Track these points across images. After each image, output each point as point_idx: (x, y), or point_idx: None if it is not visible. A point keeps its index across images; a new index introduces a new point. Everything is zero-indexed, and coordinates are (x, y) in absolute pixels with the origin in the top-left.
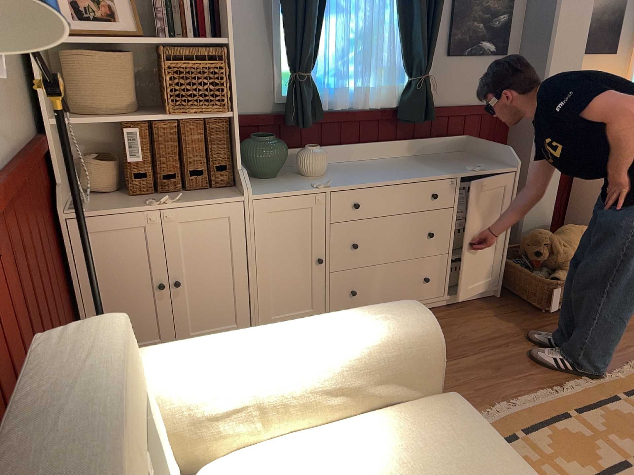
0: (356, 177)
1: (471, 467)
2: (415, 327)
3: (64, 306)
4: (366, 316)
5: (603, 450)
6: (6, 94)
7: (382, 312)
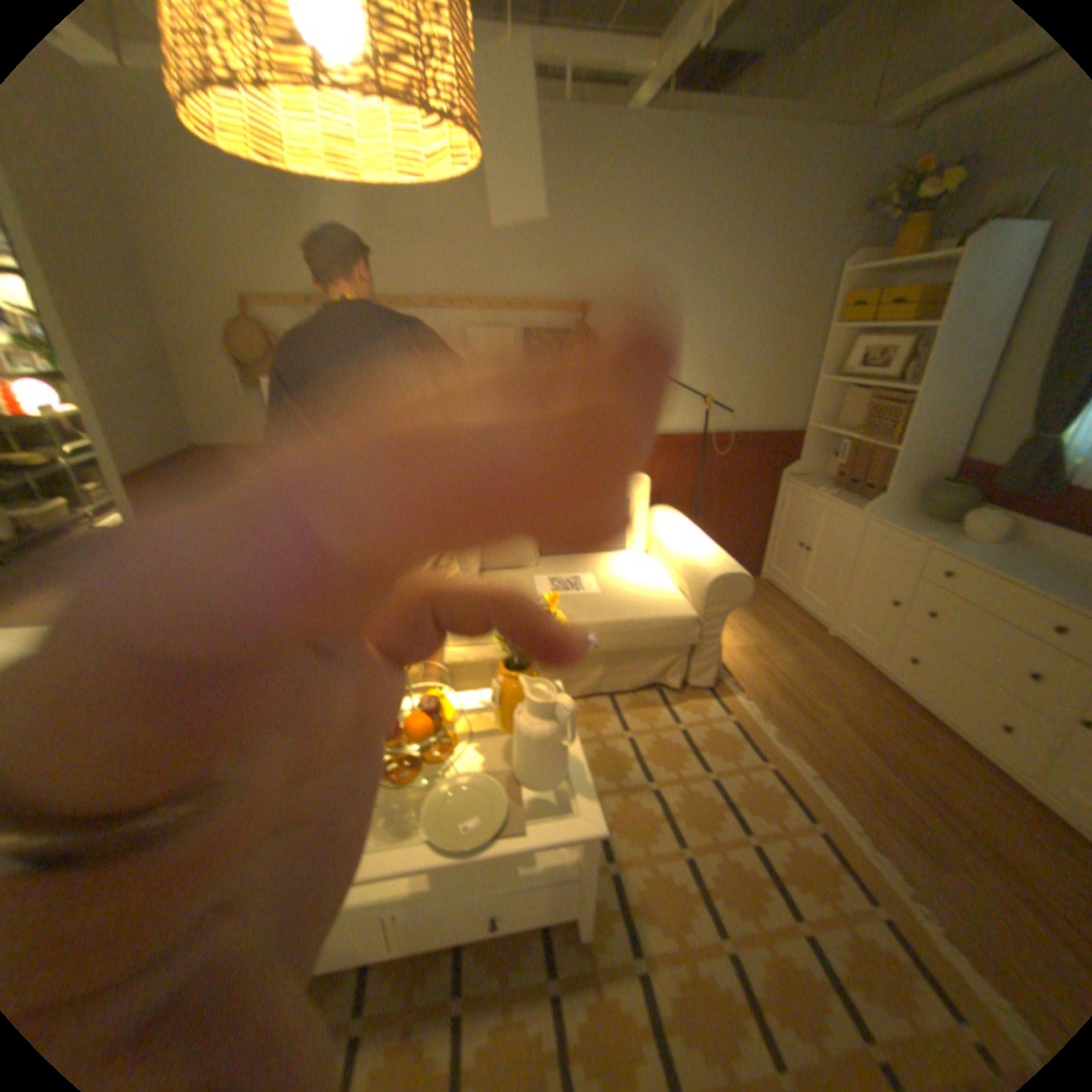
0: (993, 557)
1: (636, 602)
2: (711, 570)
3: (752, 519)
4: (717, 556)
5: (765, 826)
6: (764, 402)
7: (722, 560)
